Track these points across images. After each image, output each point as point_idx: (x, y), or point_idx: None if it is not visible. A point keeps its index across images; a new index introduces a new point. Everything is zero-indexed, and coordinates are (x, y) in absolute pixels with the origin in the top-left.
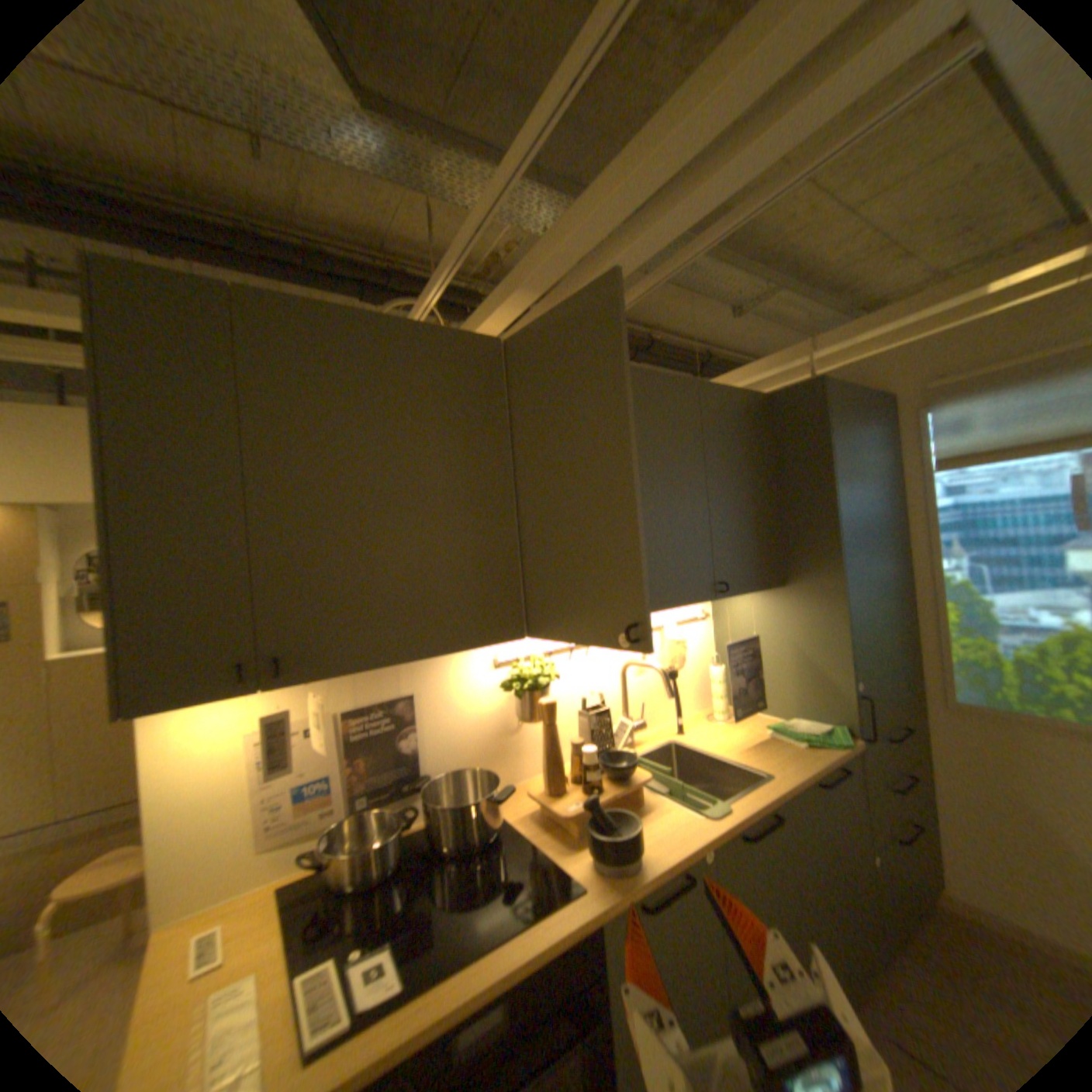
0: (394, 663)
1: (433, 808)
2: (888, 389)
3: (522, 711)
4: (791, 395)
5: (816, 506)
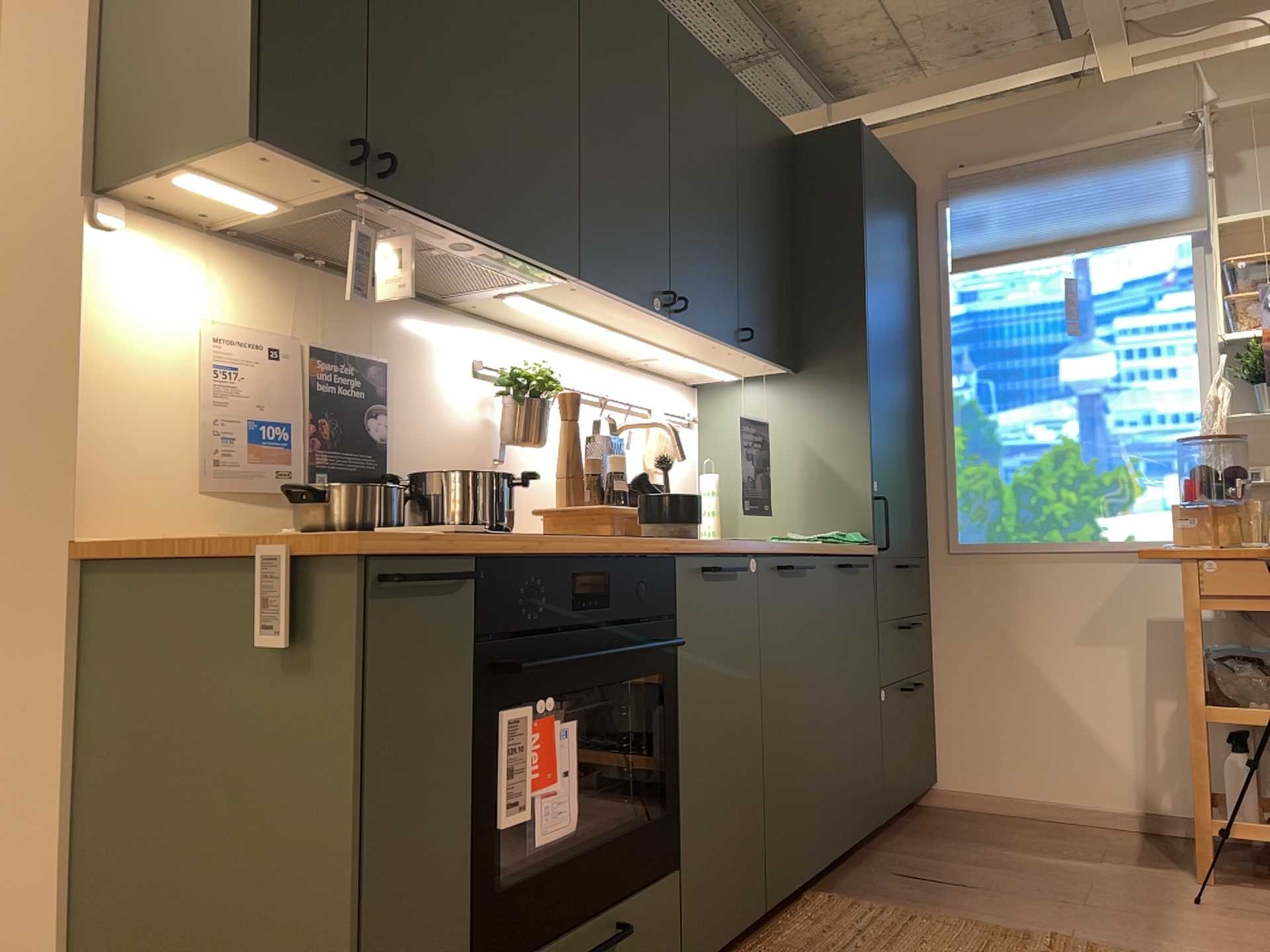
0: (465, 235)
1: (434, 485)
2: (908, 179)
3: (513, 429)
4: (822, 140)
5: (841, 271)
